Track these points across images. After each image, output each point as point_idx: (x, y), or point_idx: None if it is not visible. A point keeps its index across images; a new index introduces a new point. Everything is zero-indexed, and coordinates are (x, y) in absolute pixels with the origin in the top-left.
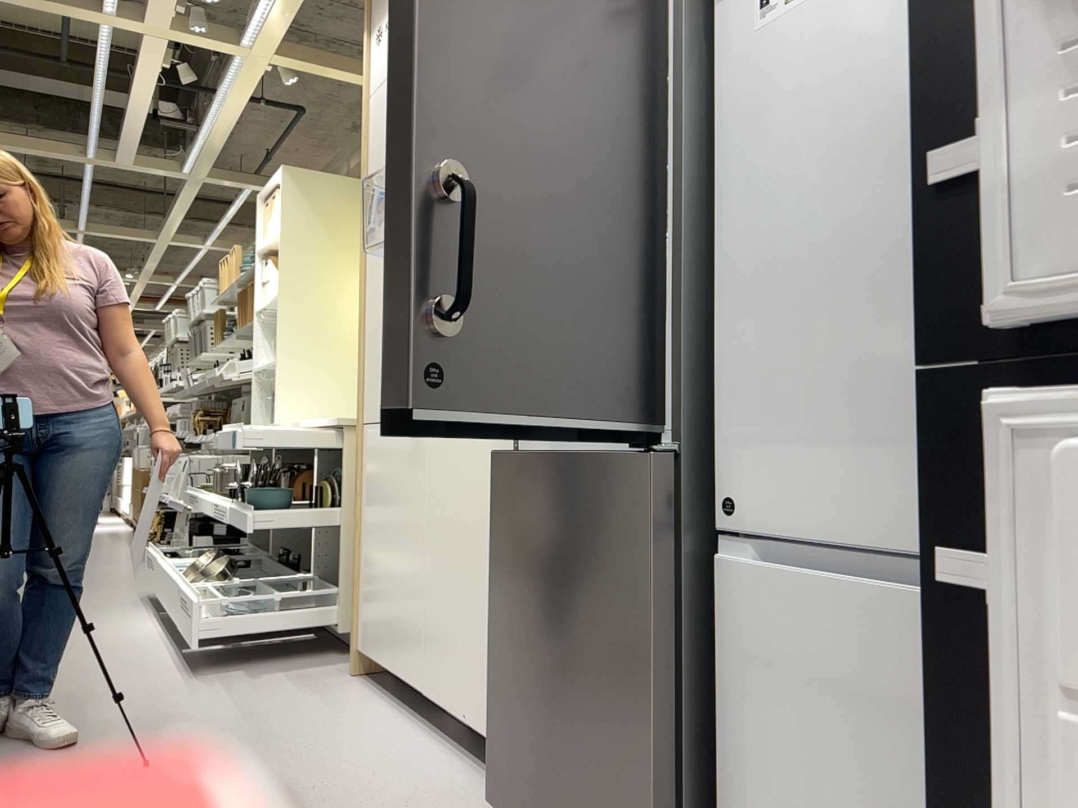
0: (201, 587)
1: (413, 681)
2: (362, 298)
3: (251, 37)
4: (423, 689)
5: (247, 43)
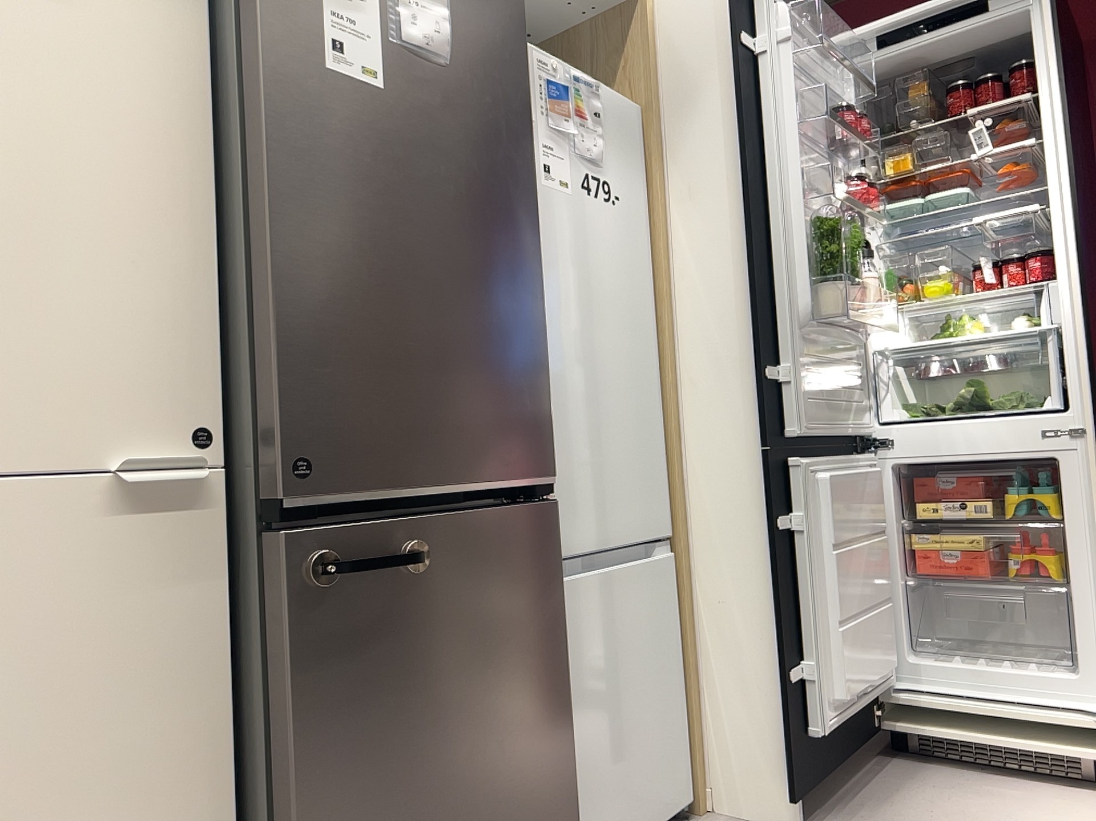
0: None
1: None
2: None
3: None
4: None
5: None
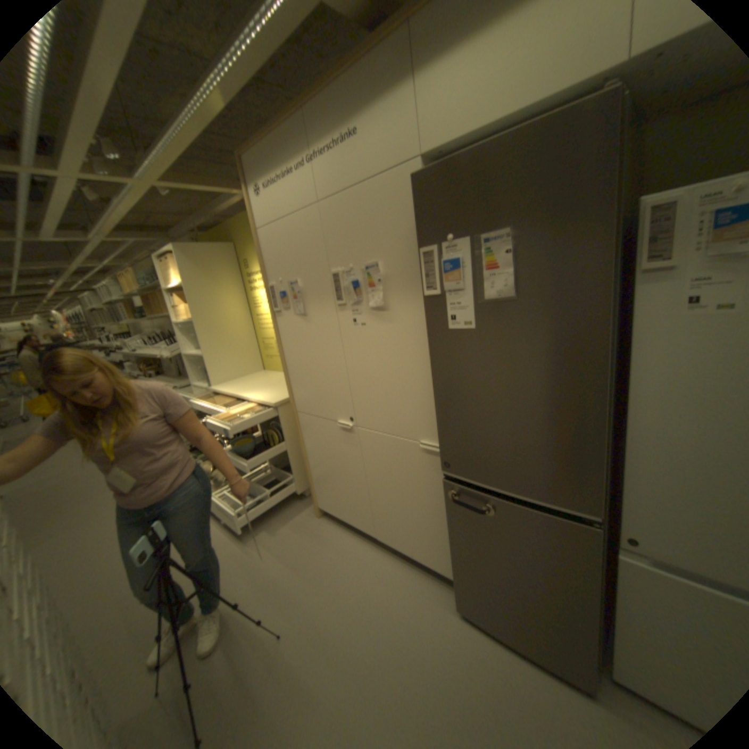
0: (221, 494)
1: (367, 532)
2: (280, 348)
3: (140, 172)
4: (375, 536)
5: (135, 174)
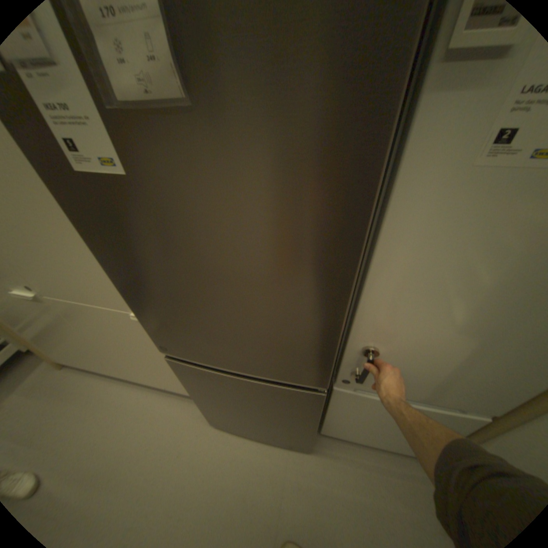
0: None
1: (115, 376)
2: None
3: None
4: (125, 378)
5: None
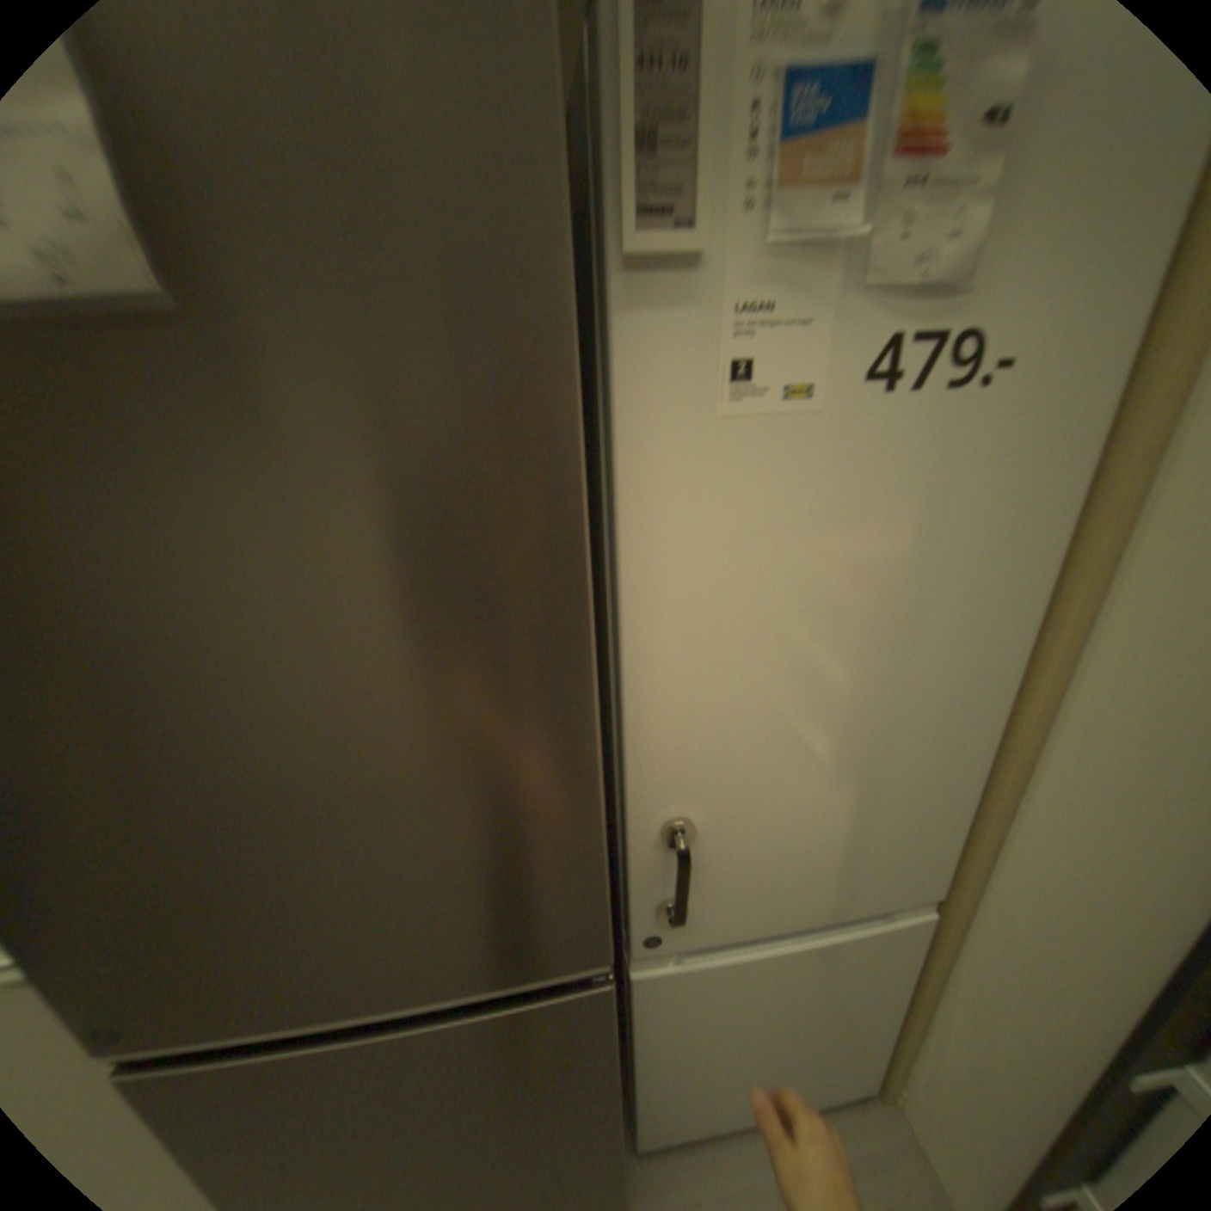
0: None
1: None
2: None
3: None
4: None
5: None
